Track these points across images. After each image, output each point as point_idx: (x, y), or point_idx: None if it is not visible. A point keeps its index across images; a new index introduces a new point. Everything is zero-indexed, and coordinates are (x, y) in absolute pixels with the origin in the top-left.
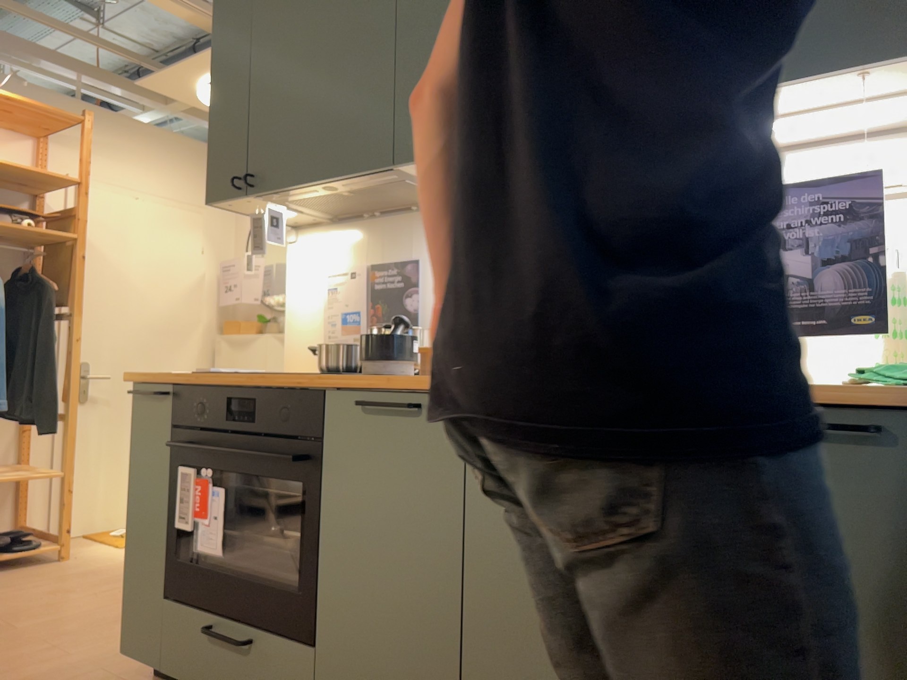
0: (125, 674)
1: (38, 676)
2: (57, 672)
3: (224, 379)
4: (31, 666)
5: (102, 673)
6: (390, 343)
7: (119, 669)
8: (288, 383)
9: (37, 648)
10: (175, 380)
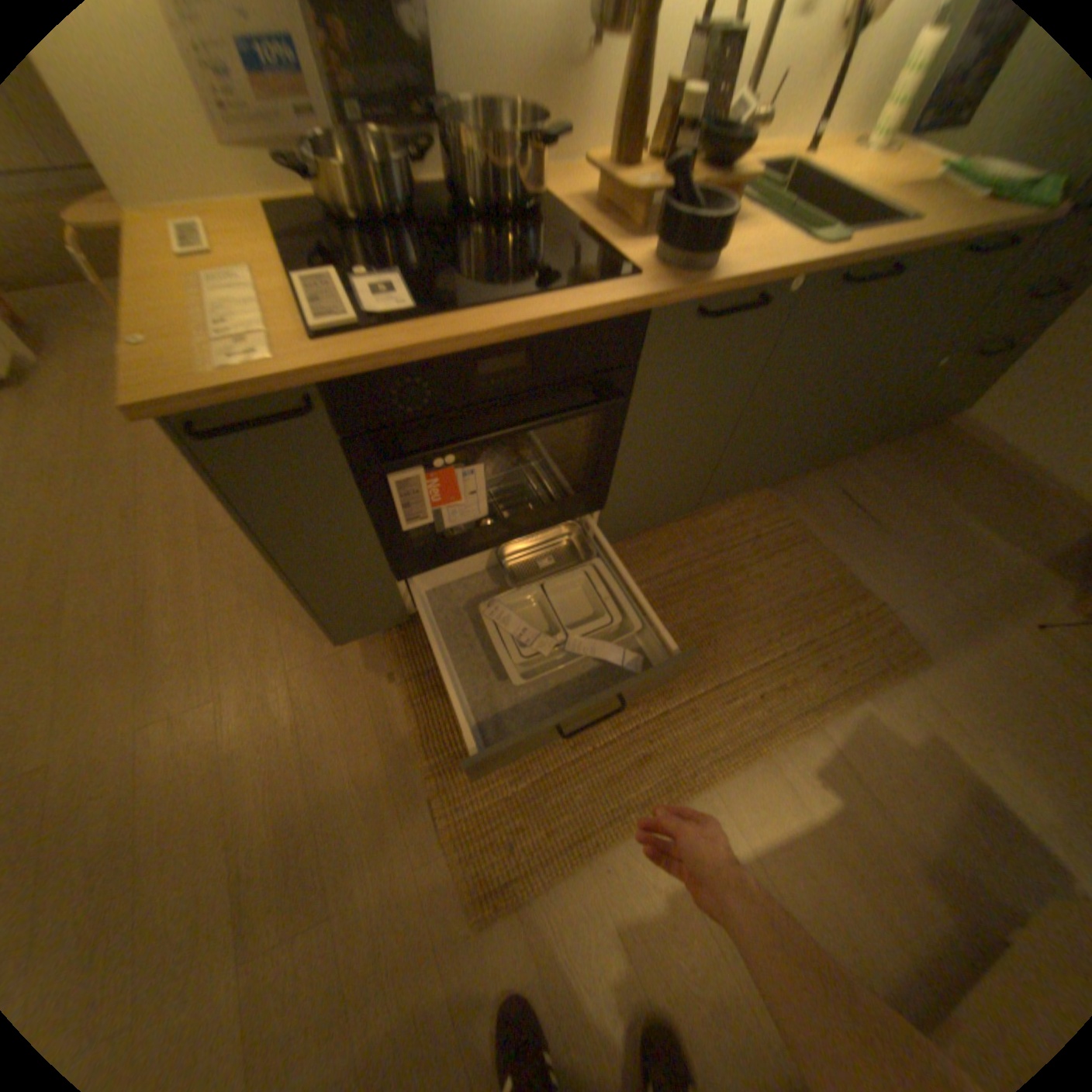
0: (314, 650)
1: (251, 731)
2: (253, 713)
3: (447, 335)
4: (210, 740)
5: (295, 670)
6: (726, 219)
7: (296, 654)
8: (586, 310)
9: (150, 734)
10: (313, 370)
